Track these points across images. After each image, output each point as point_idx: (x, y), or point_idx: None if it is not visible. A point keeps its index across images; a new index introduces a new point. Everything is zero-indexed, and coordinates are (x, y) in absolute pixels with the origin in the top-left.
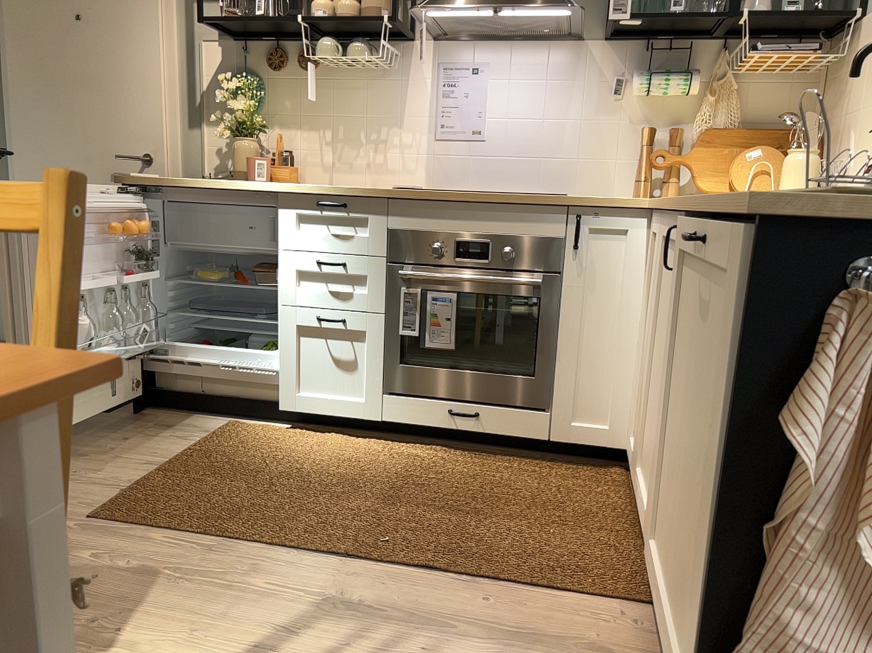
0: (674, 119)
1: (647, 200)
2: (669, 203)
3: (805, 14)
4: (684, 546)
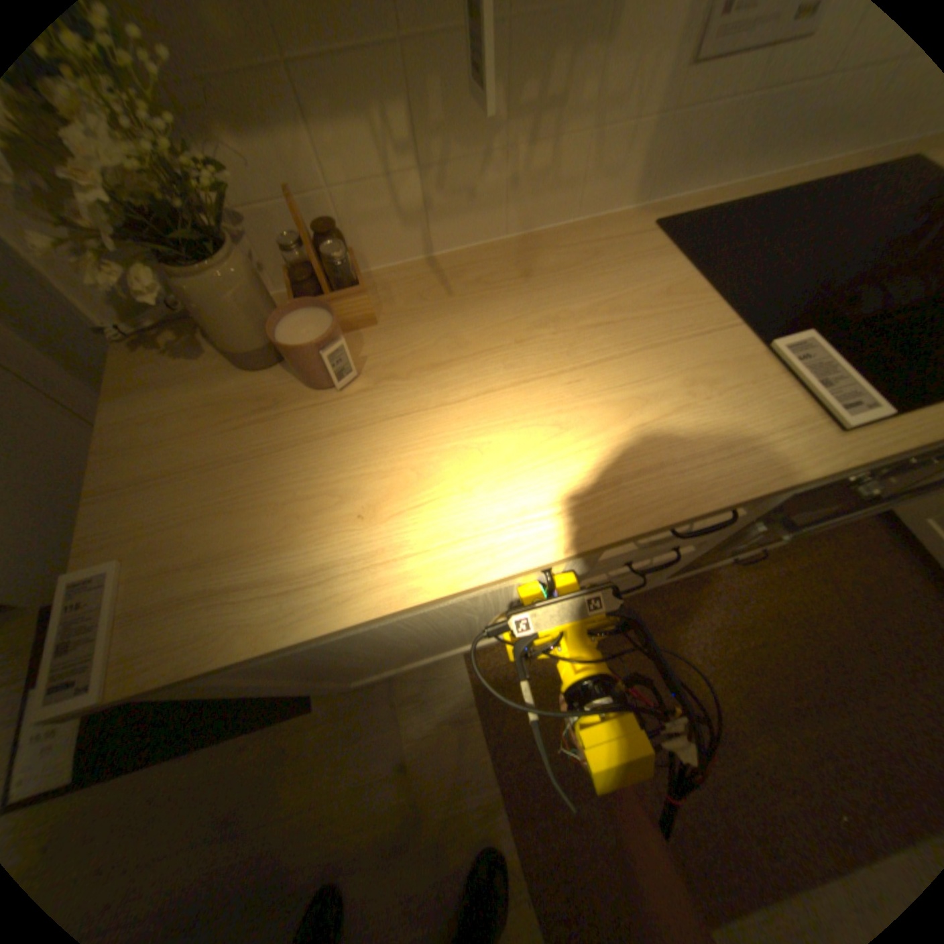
0: None
1: None
2: None
3: None
4: None
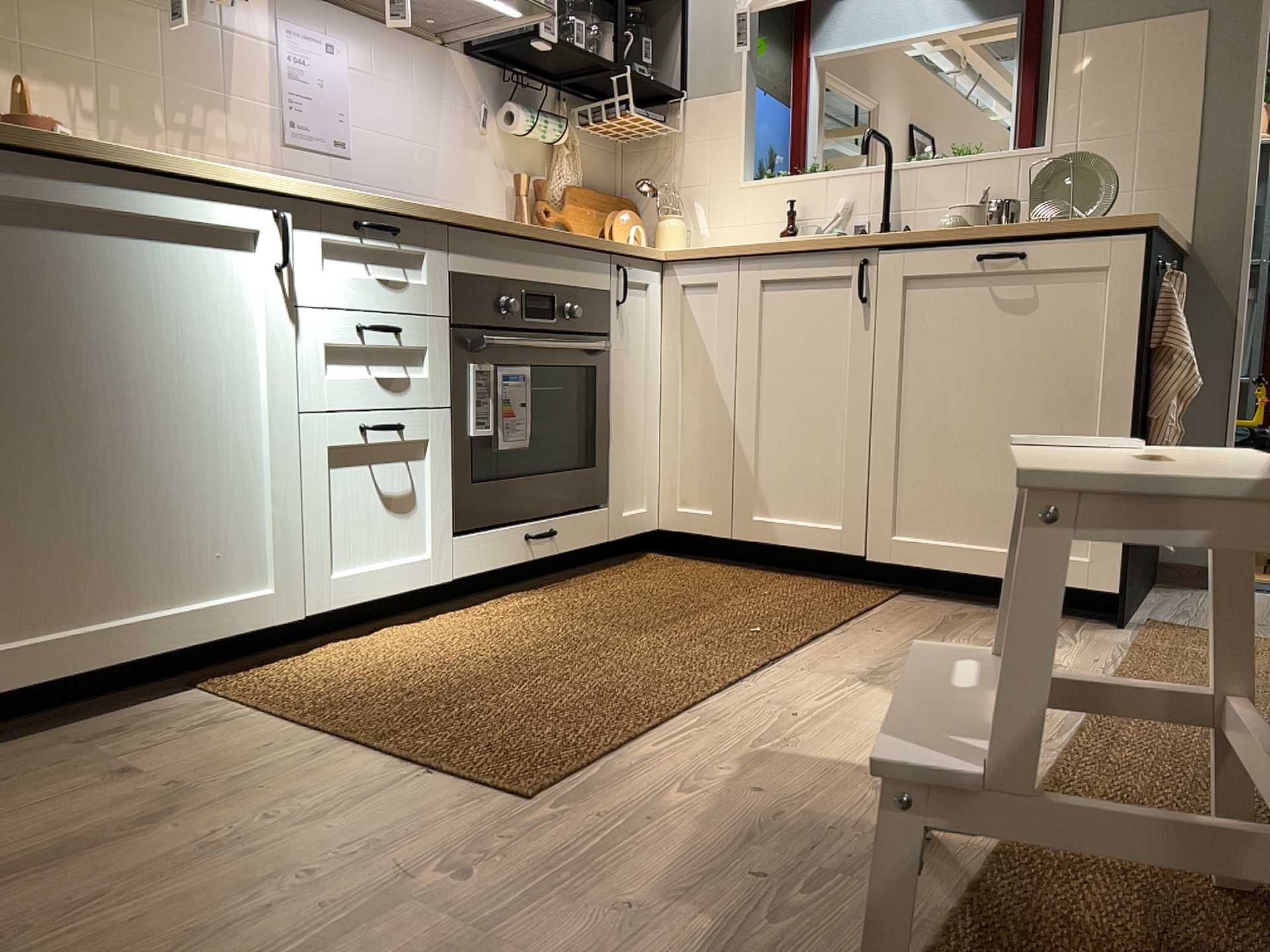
0: (530, 167)
1: (654, 249)
2: (789, 241)
3: (654, 83)
4: (990, 493)
